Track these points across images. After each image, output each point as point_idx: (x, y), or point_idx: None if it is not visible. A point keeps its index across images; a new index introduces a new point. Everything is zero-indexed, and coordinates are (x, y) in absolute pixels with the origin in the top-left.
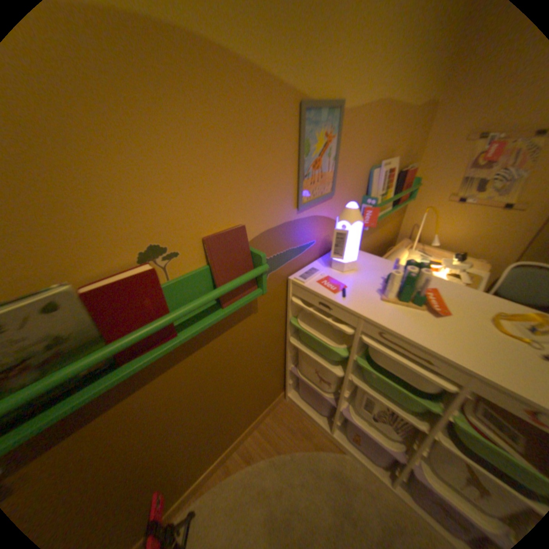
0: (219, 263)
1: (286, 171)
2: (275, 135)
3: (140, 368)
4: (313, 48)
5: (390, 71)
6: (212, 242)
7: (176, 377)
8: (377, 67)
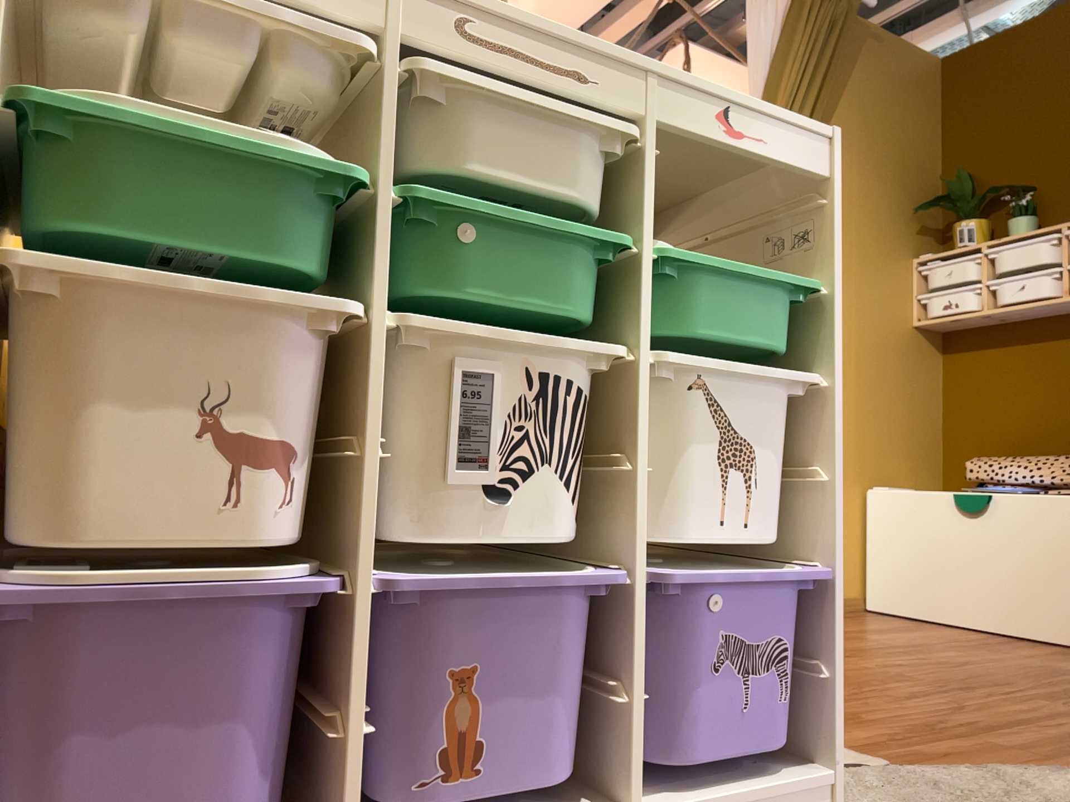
0: None
1: None
2: None
3: None
4: None
5: None
6: None
7: None
8: None
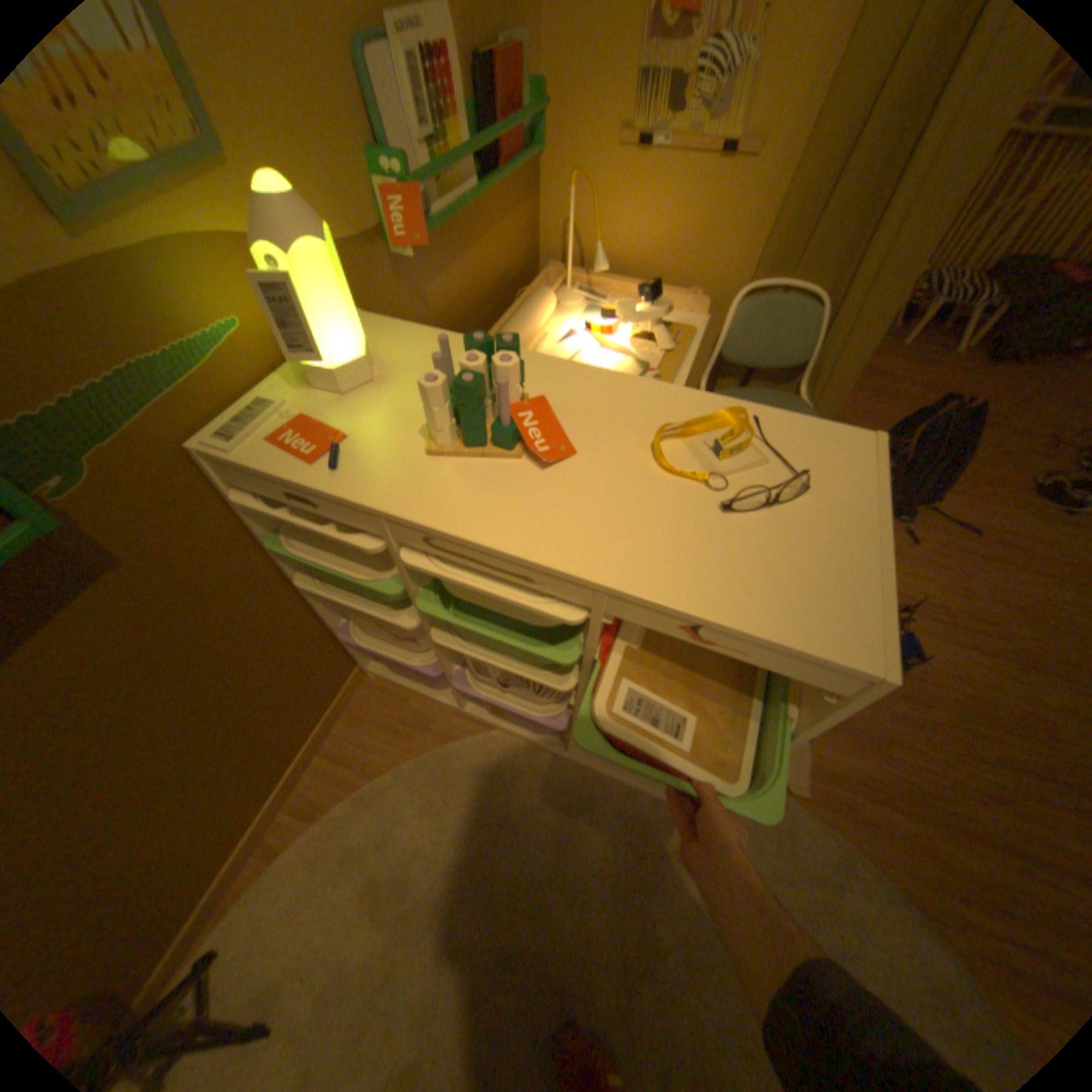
0: None
1: None
2: None
3: None
4: None
5: None
6: None
7: None
8: None
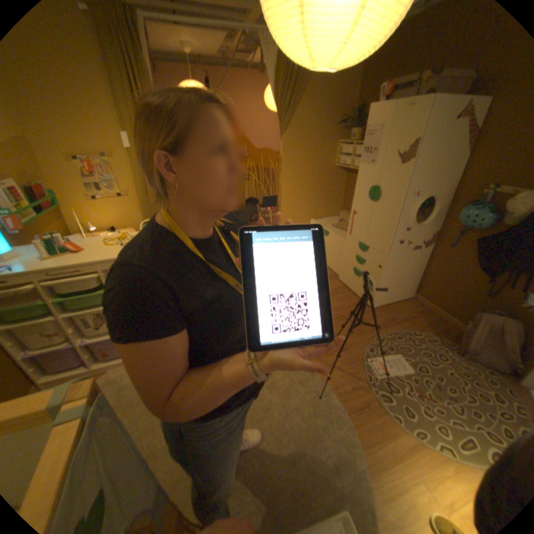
0: None
1: None
2: None
3: None
4: None
5: None
6: None
7: None
8: None
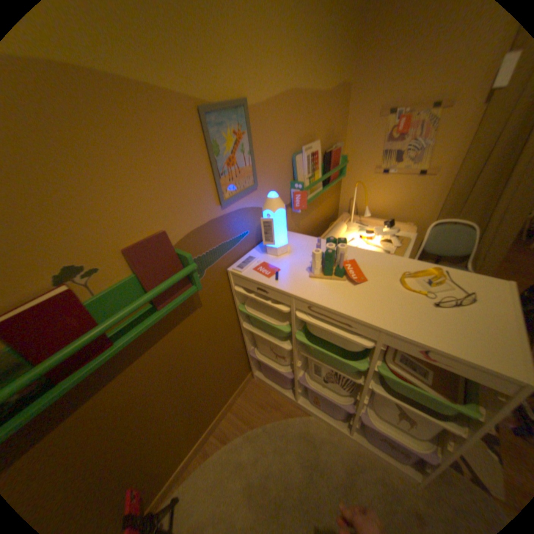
0: (143, 271)
1: (198, 173)
2: (177, 142)
3: (76, 382)
4: (198, 56)
5: (290, 63)
6: (132, 252)
7: (126, 381)
8: (274, 62)
